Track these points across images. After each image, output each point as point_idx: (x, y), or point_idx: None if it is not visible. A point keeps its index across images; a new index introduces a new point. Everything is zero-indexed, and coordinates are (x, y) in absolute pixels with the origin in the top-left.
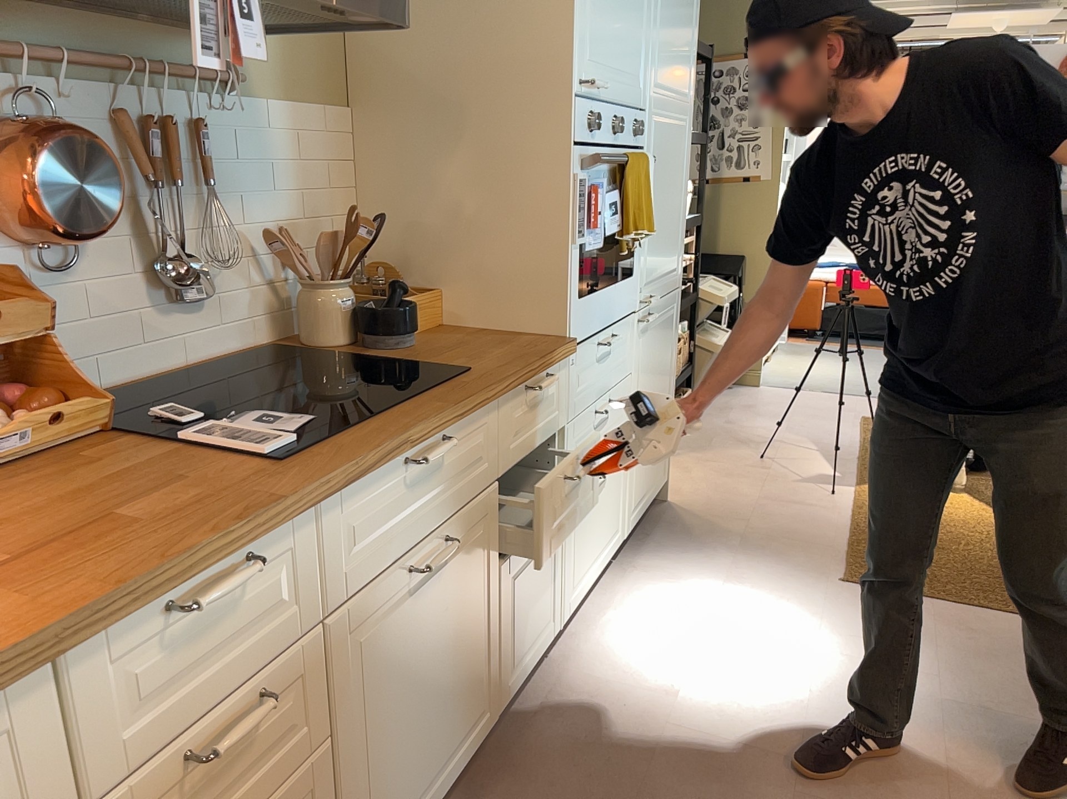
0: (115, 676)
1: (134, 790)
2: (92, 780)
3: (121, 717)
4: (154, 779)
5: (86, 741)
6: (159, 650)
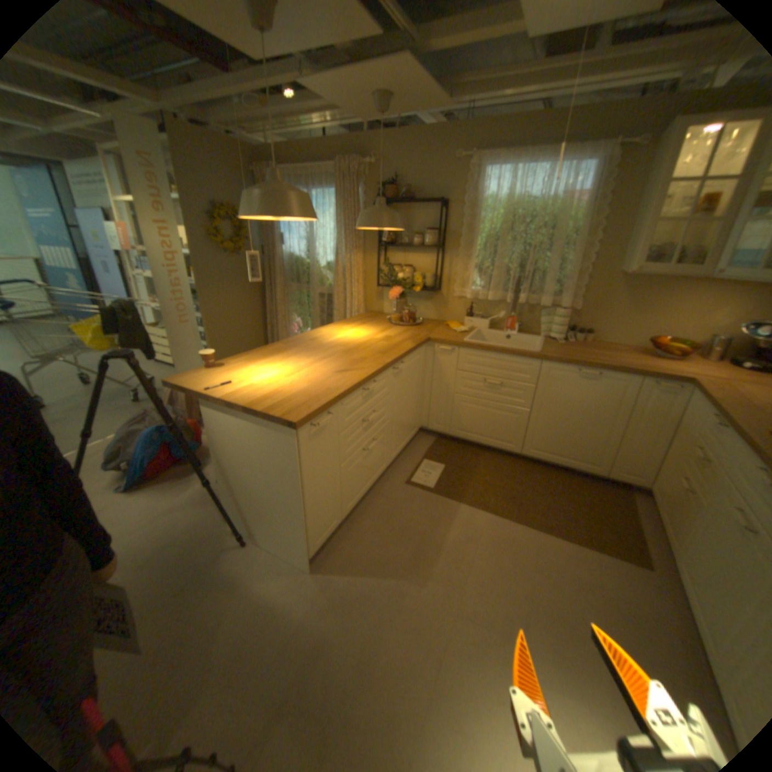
0: (711, 418)
1: (700, 442)
2: (700, 430)
3: (707, 426)
4: (700, 445)
5: (704, 422)
6: (714, 423)
